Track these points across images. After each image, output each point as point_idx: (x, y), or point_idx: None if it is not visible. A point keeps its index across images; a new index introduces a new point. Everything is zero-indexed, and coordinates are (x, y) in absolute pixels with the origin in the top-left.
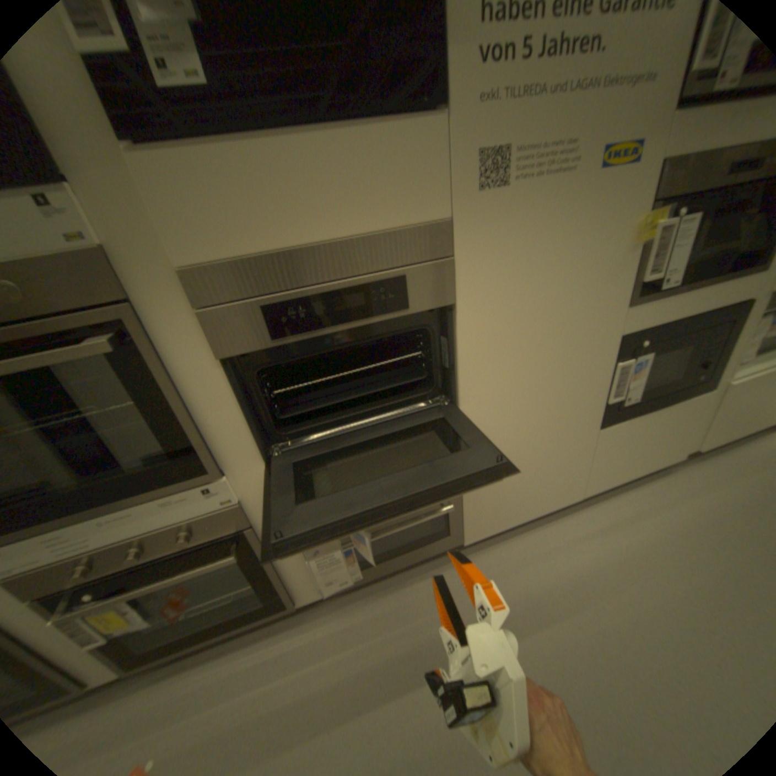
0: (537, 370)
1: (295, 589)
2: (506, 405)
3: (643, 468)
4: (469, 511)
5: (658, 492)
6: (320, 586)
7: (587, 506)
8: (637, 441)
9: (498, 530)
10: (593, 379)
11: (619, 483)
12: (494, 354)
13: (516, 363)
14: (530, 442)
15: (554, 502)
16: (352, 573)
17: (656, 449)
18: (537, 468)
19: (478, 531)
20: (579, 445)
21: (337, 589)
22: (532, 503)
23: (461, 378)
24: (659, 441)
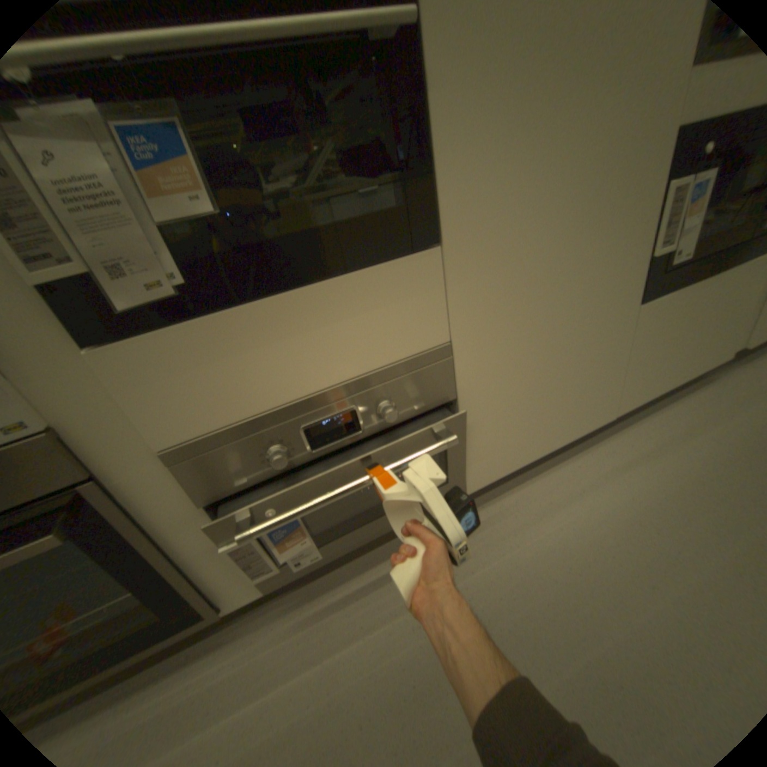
0: (560, 176)
1: (214, 584)
2: (514, 244)
3: (686, 370)
4: (471, 437)
5: (704, 402)
6: (253, 575)
7: (618, 429)
8: (684, 325)
9: (511, 468)
10: (636, 206)
11: (658, 392)
12: (492, 127)
13: (527, 154)
14: (551, 319)
15: (582, 422)
16: (303, 549)
17: (703, 340)
18: (560, 366)
19: (485, 470)
20: (614, 327)
21: (287, 577)
22: (554, 424)
23: (440, 174)
24: (708, 326)
